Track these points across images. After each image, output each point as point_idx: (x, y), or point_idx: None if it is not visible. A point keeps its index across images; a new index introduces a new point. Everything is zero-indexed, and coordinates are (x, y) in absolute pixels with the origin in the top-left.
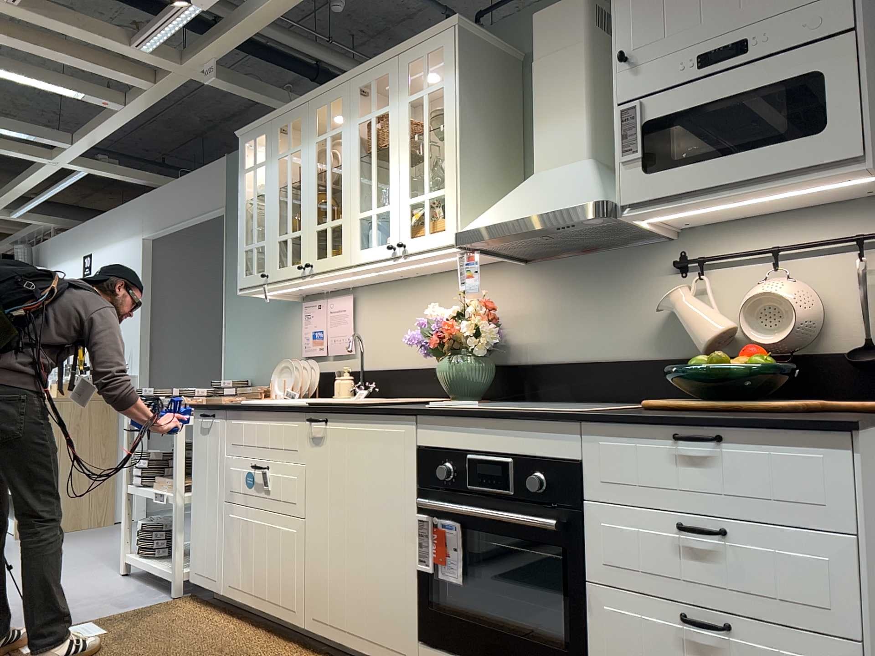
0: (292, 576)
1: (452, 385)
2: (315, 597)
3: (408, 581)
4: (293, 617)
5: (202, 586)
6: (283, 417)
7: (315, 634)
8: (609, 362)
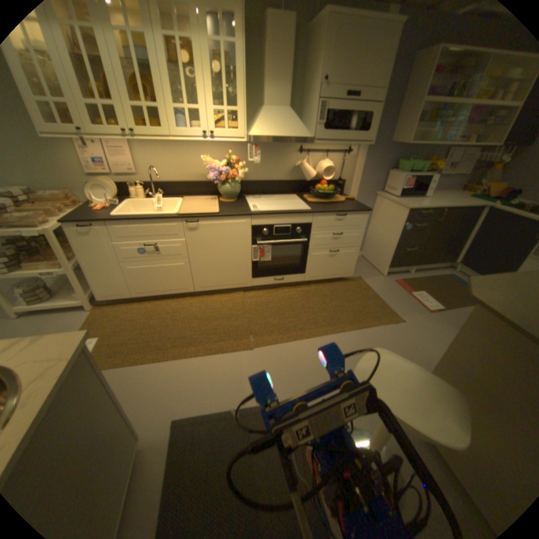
0: (185, 279)
1: (228, 195)
2: (200, 282)
3: (248, 265)
4: (187, 291)
5: (112, 300)
6: (165, 222)
7: (202, 291)
8: (275, 181)
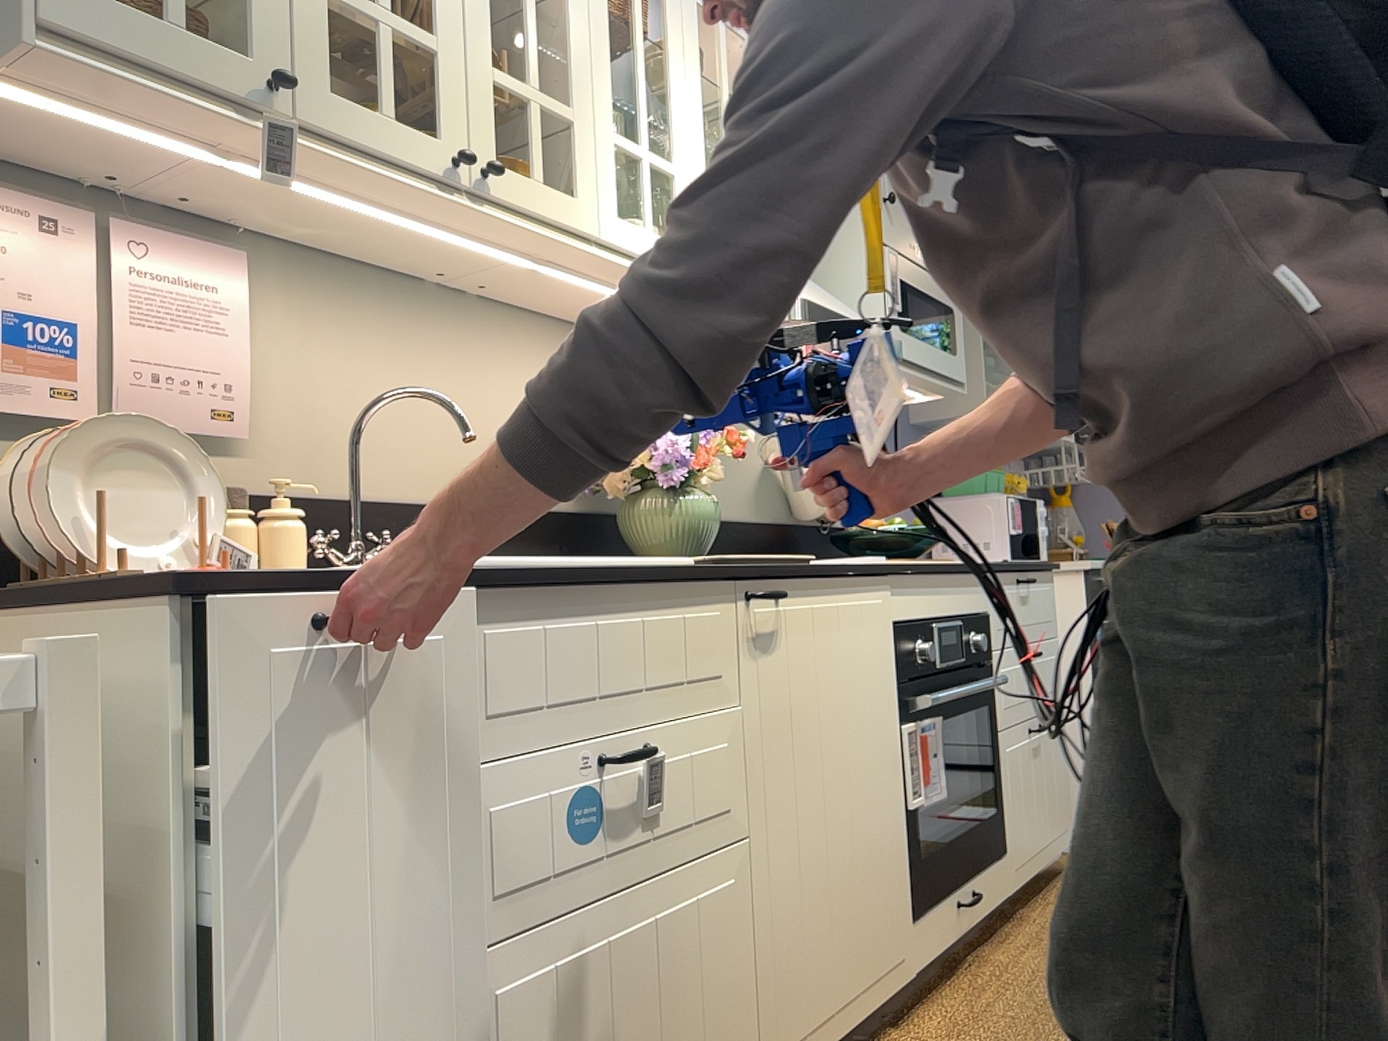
0: (732, 1003)
1: (691, 540)
2: (782, 1003)
3: (901, 837)
4: None
5: None
6: (683, 597)
7: None
8: (729, 521)
